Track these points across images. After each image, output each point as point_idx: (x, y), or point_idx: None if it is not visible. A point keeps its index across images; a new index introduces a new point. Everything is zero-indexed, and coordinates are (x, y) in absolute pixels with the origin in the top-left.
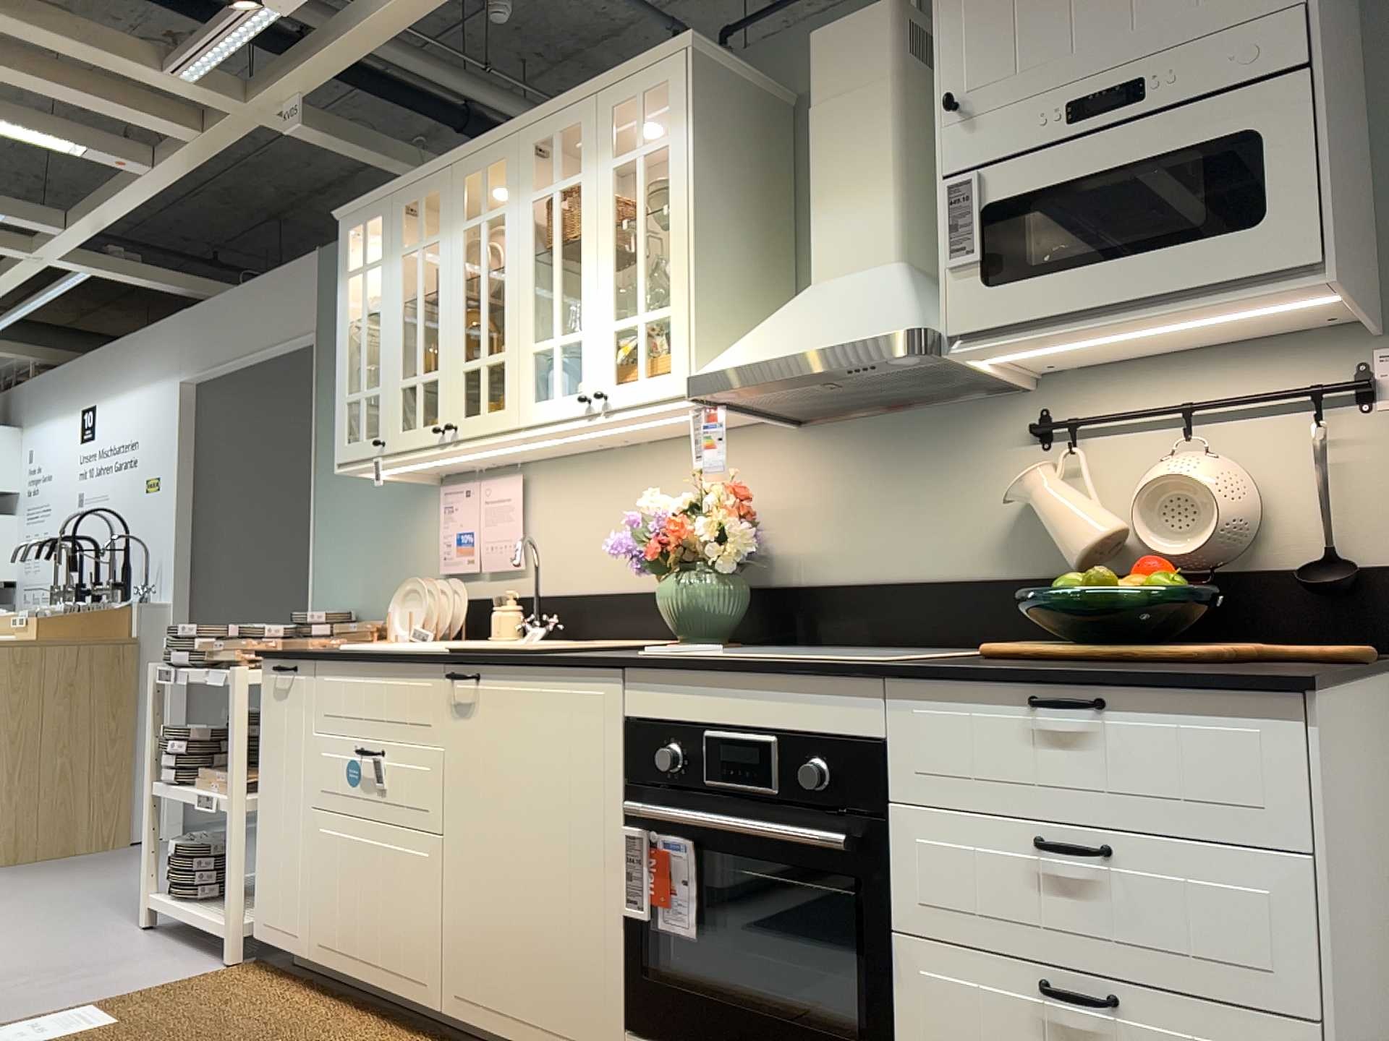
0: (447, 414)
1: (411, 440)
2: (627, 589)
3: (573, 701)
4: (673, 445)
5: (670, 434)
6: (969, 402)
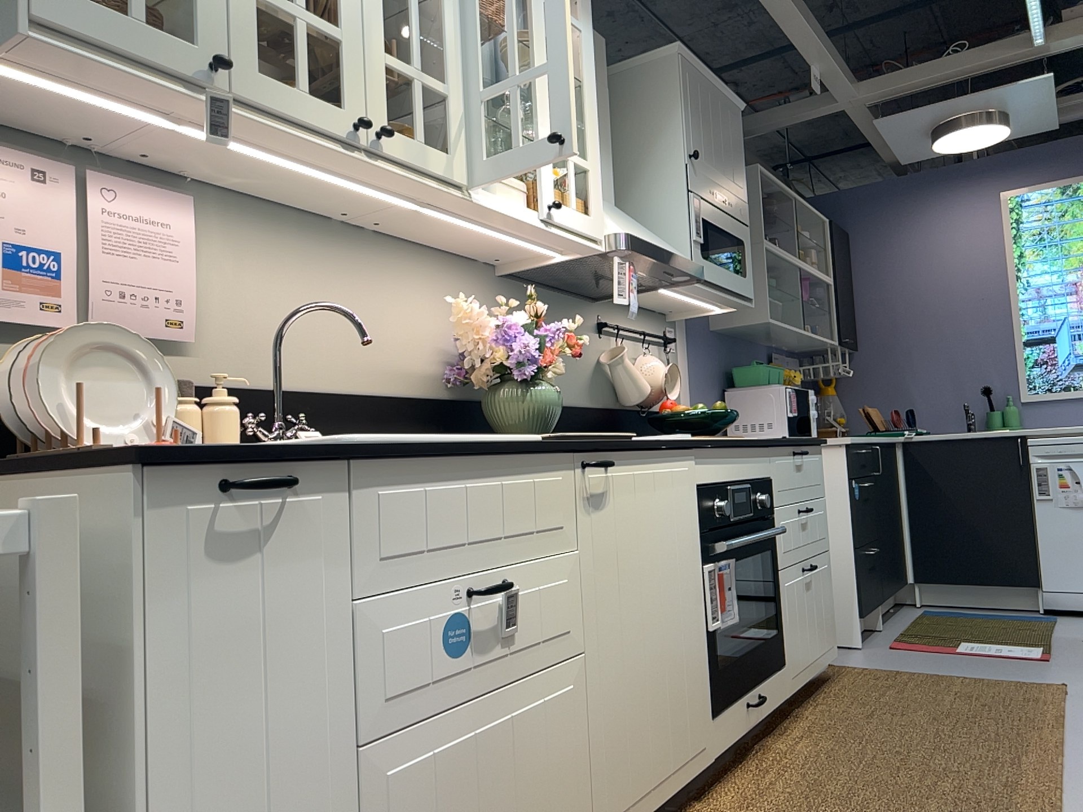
0: (364, 108)
1: (289, 101)
2: (359, 392)
3: (675, 477)
4: (402, 248)
5: (405, 237)
6: (577, 298)
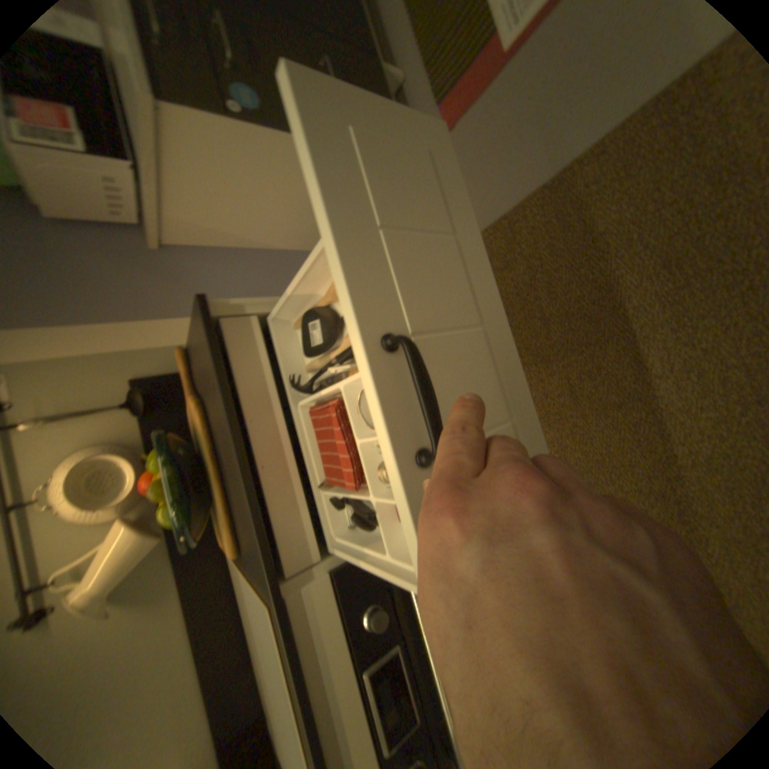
0: None
1: None
2: None
3: None
4: None
5: None
6: None
